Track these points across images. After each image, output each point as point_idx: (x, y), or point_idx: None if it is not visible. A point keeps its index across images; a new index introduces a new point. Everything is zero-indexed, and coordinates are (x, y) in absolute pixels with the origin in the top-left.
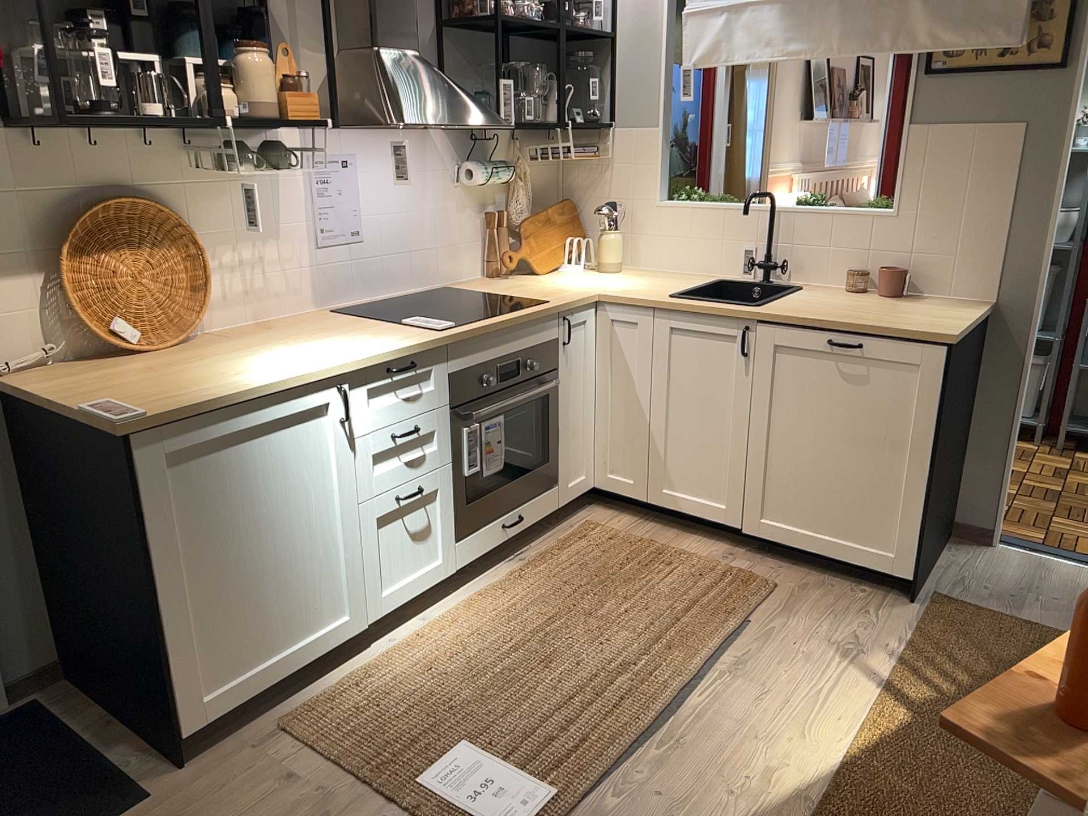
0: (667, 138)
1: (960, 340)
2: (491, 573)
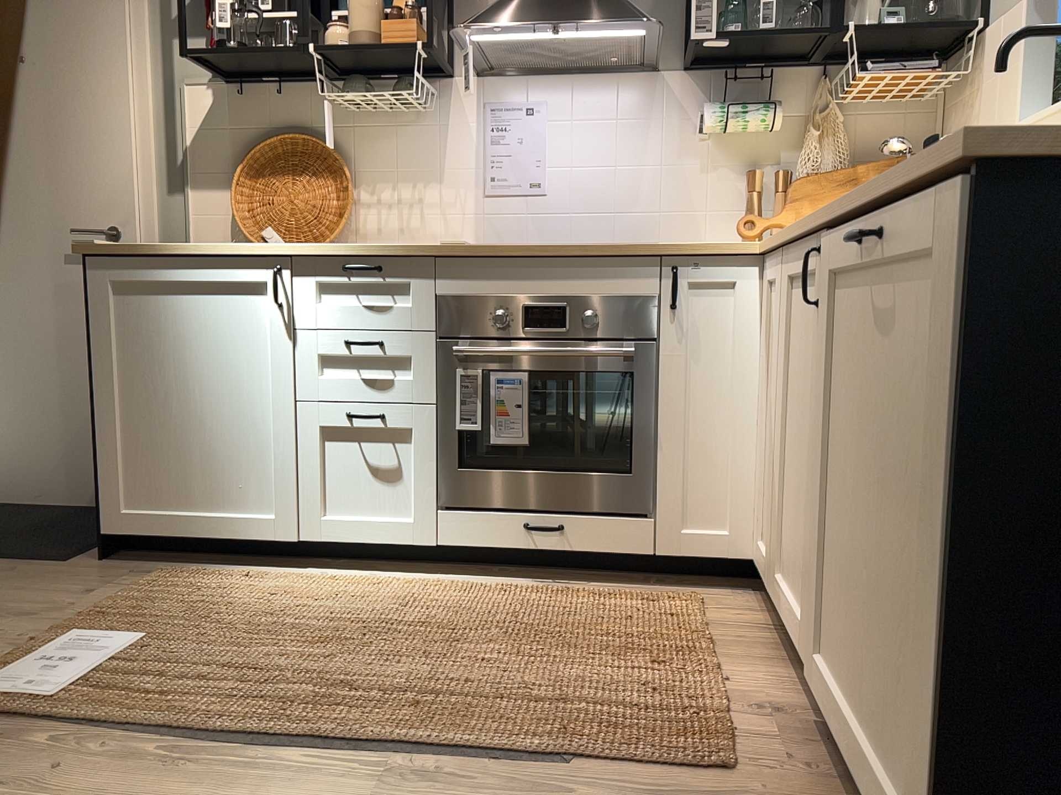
0: (1039, 13)
1: (1058, 163)
2: (503, 580)
